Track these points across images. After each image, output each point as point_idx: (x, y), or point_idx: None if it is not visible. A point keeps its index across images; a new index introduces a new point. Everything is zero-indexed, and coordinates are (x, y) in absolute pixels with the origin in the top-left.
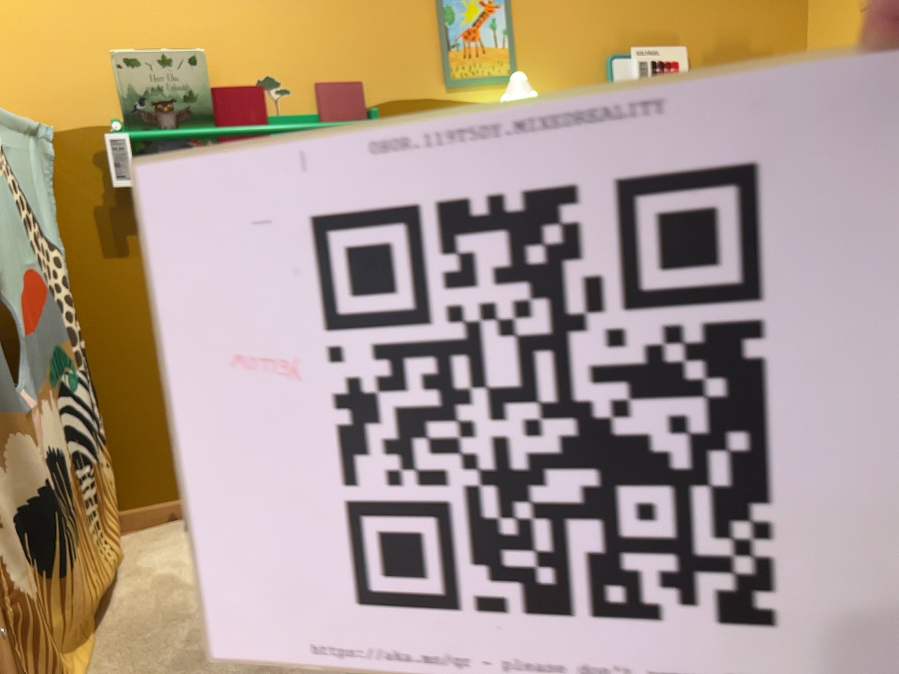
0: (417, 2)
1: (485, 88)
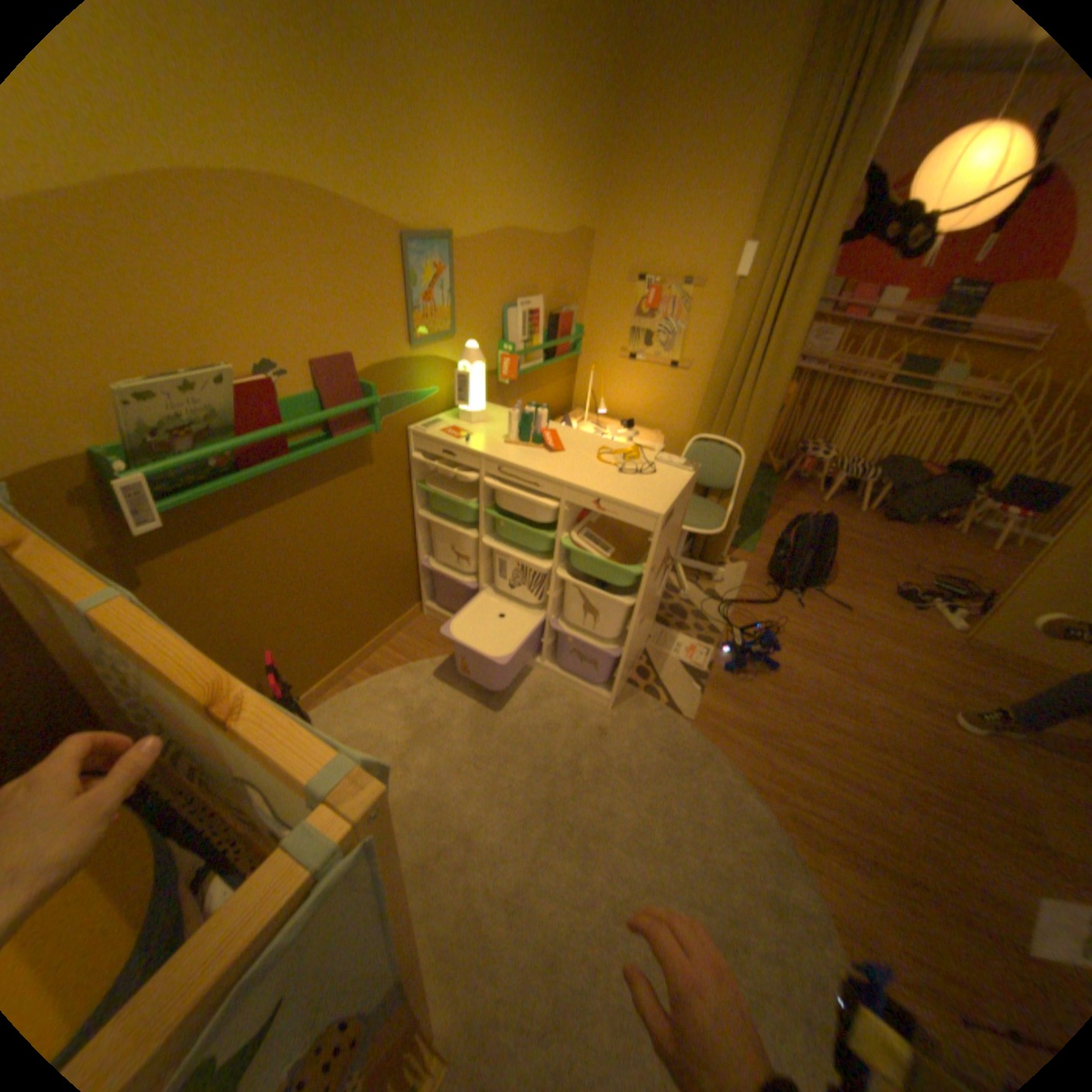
0: (388, 267)
1: (435, 345)
